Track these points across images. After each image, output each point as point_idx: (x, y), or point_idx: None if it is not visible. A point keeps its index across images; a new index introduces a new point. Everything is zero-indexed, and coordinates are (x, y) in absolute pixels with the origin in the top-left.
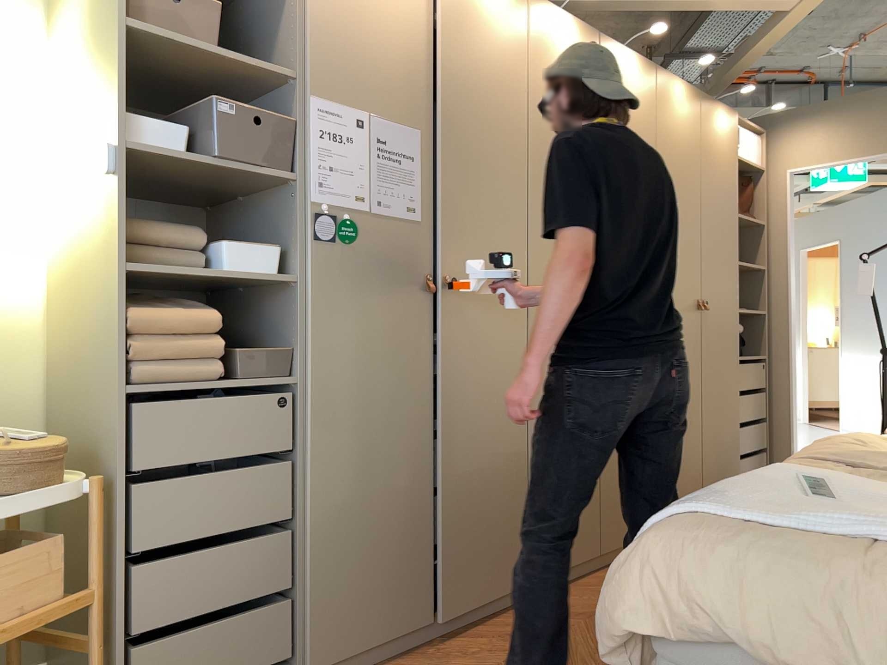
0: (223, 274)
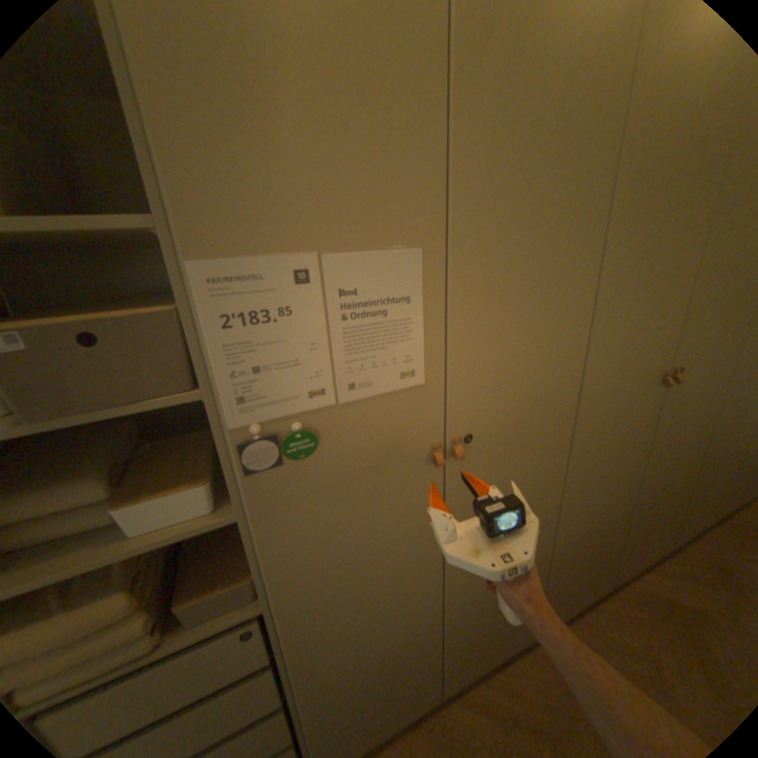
0: (124, 550)
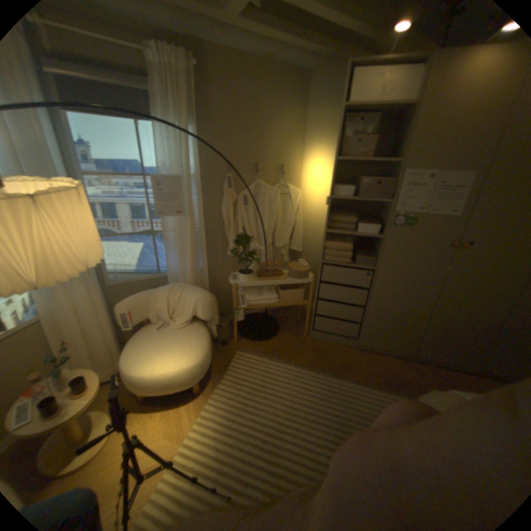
0: (357, 234)
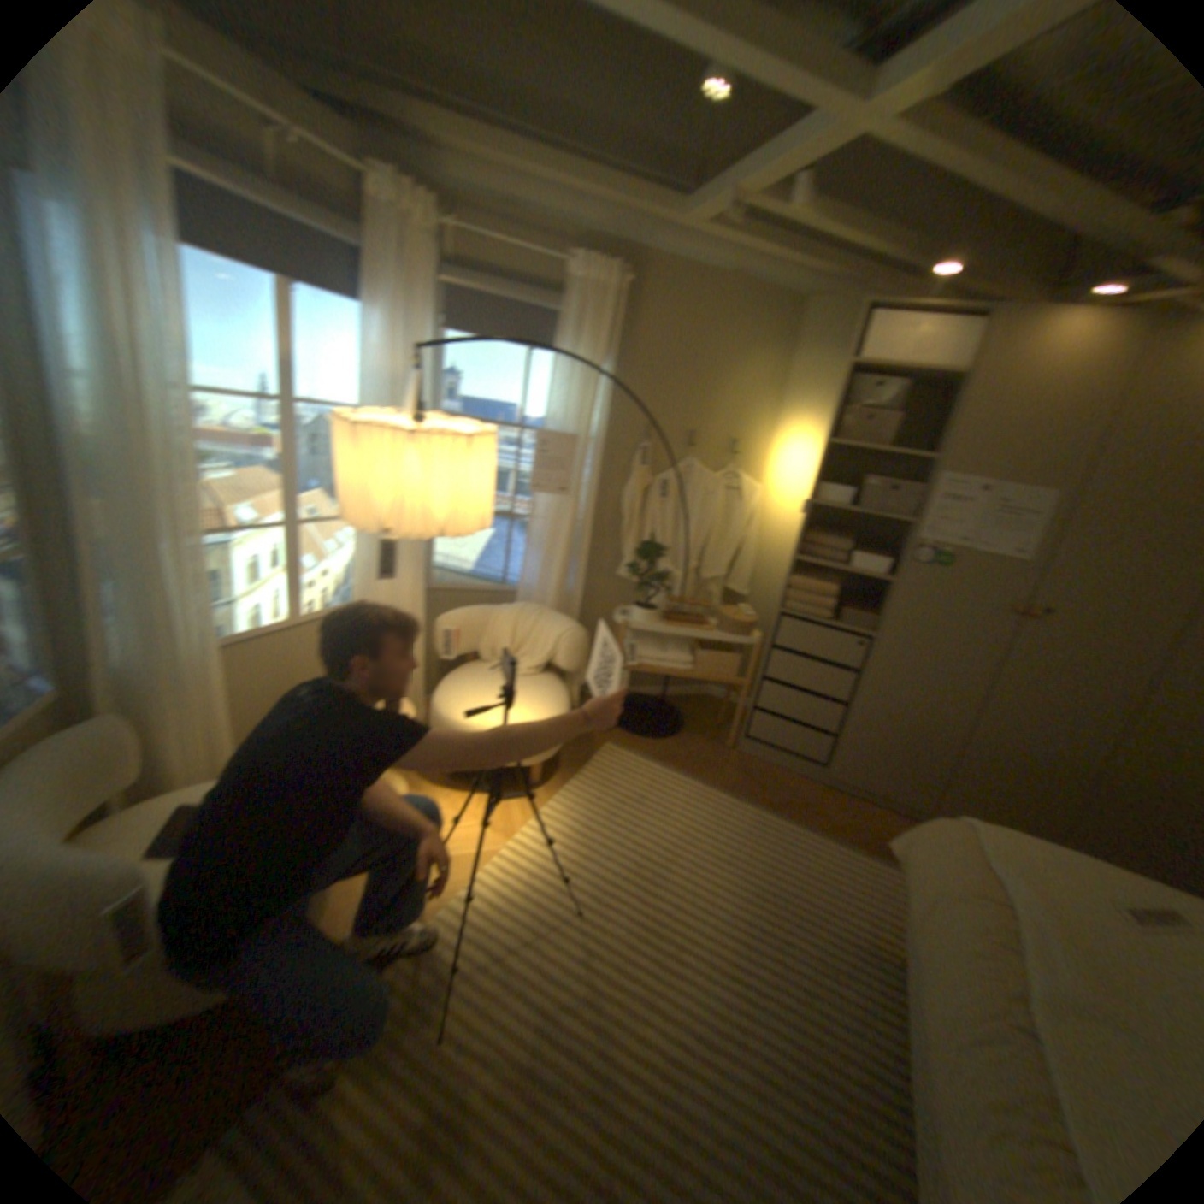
0: (849, 570)
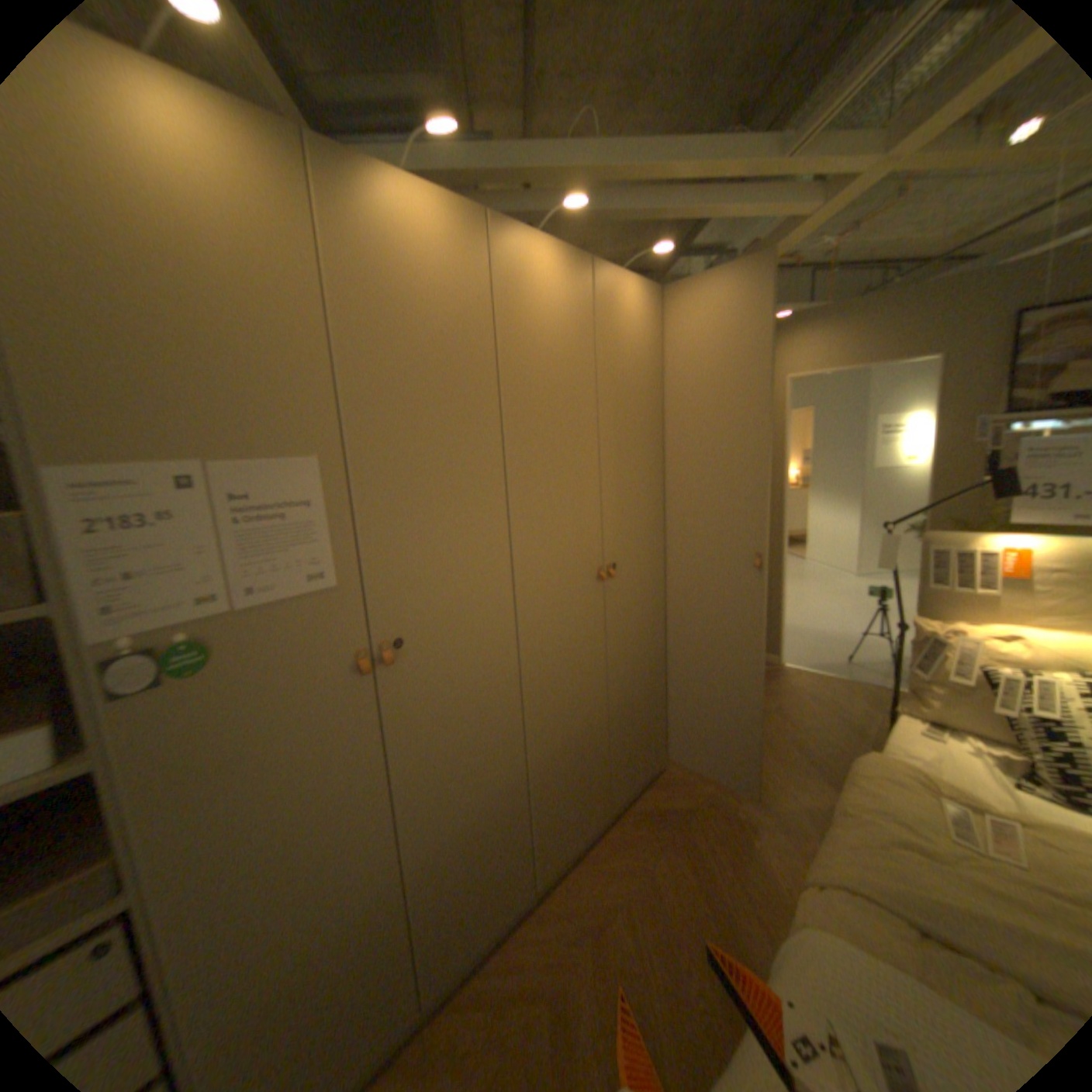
0: None
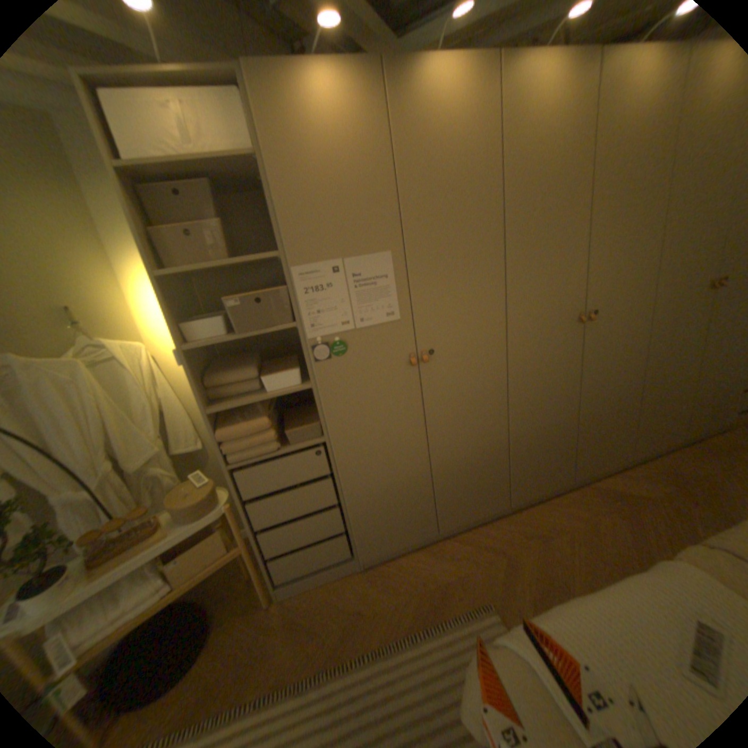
0: (266, 396)
